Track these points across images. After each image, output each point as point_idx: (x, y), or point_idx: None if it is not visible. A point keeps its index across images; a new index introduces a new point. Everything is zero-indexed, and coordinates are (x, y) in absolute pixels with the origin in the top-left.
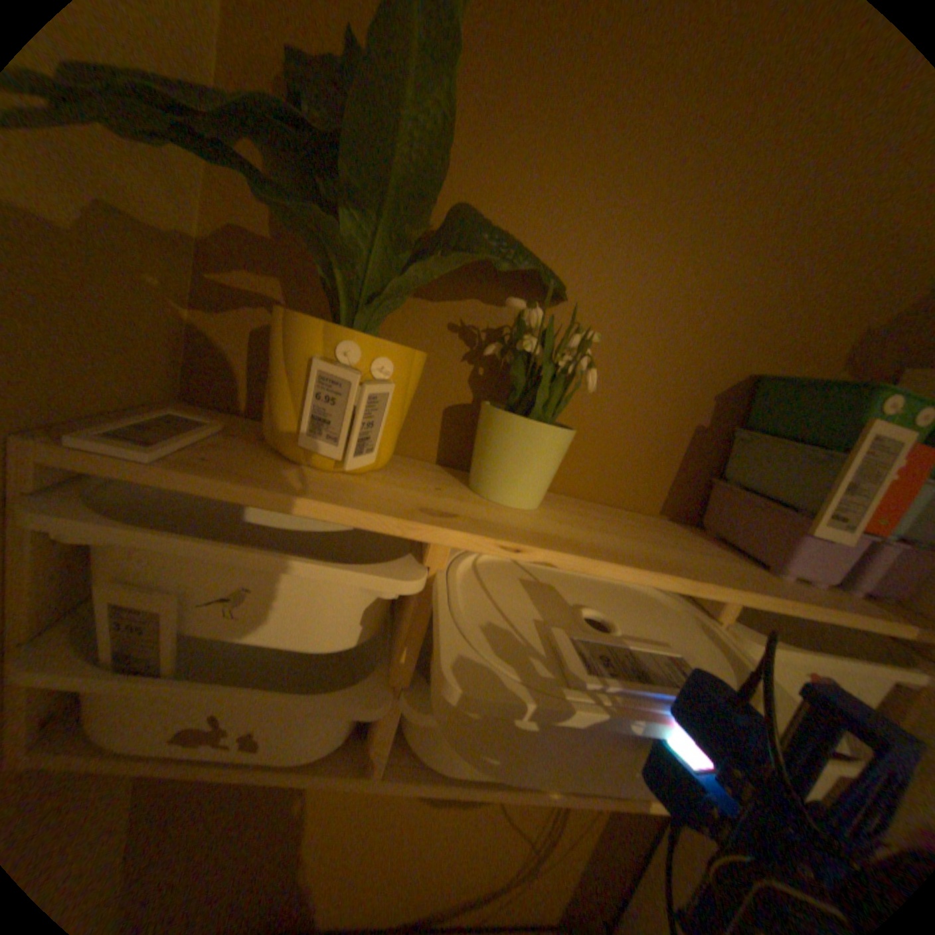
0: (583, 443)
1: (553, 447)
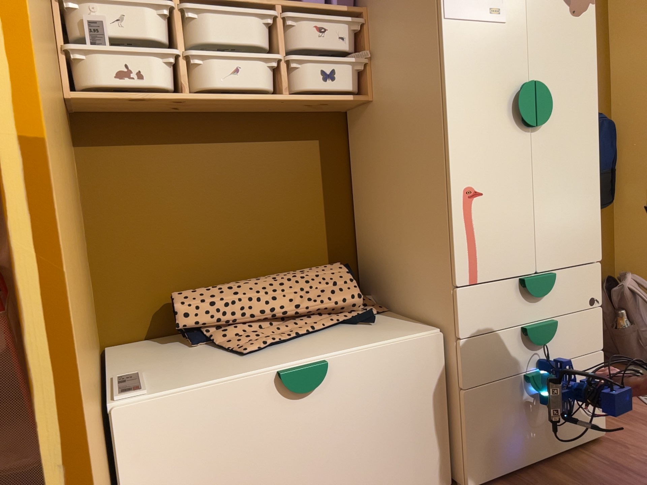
0: None
1: None
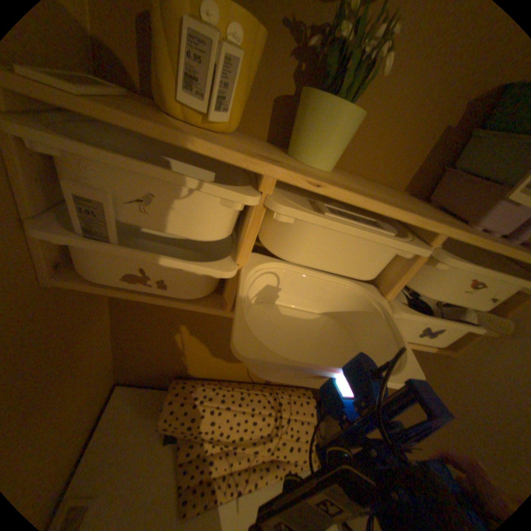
0: (365, 134)
1: (348, 123)
